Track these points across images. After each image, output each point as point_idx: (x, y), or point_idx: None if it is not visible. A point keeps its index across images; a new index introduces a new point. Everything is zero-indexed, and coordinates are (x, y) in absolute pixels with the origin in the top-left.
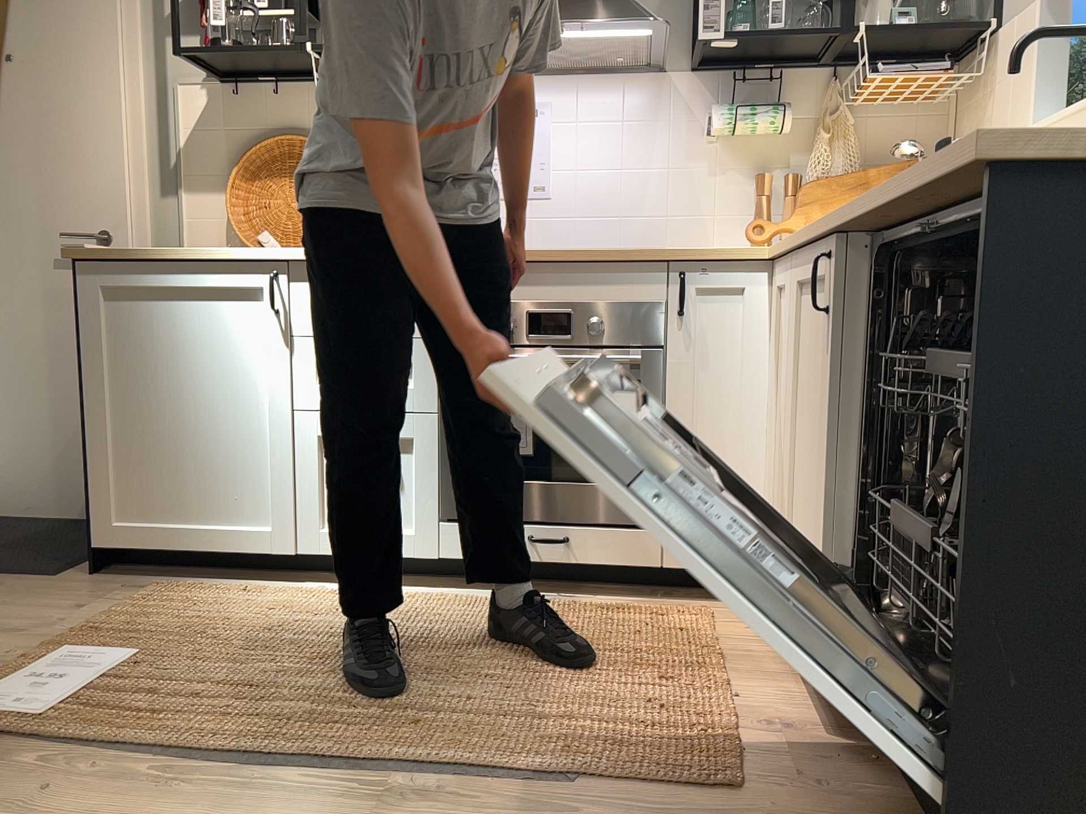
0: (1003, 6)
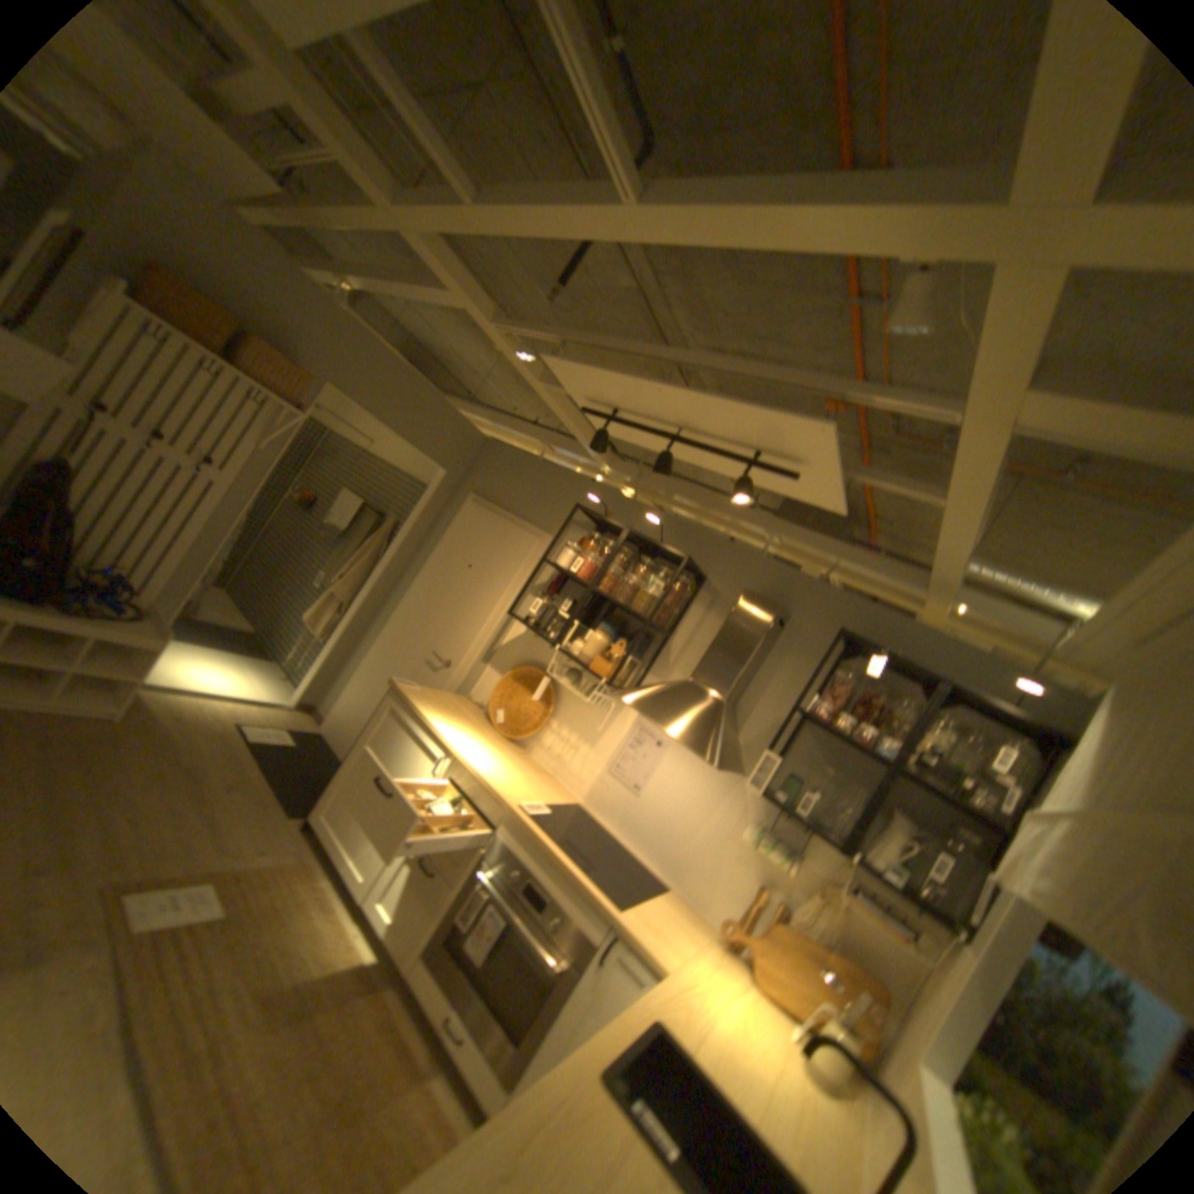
0: (982, 935)
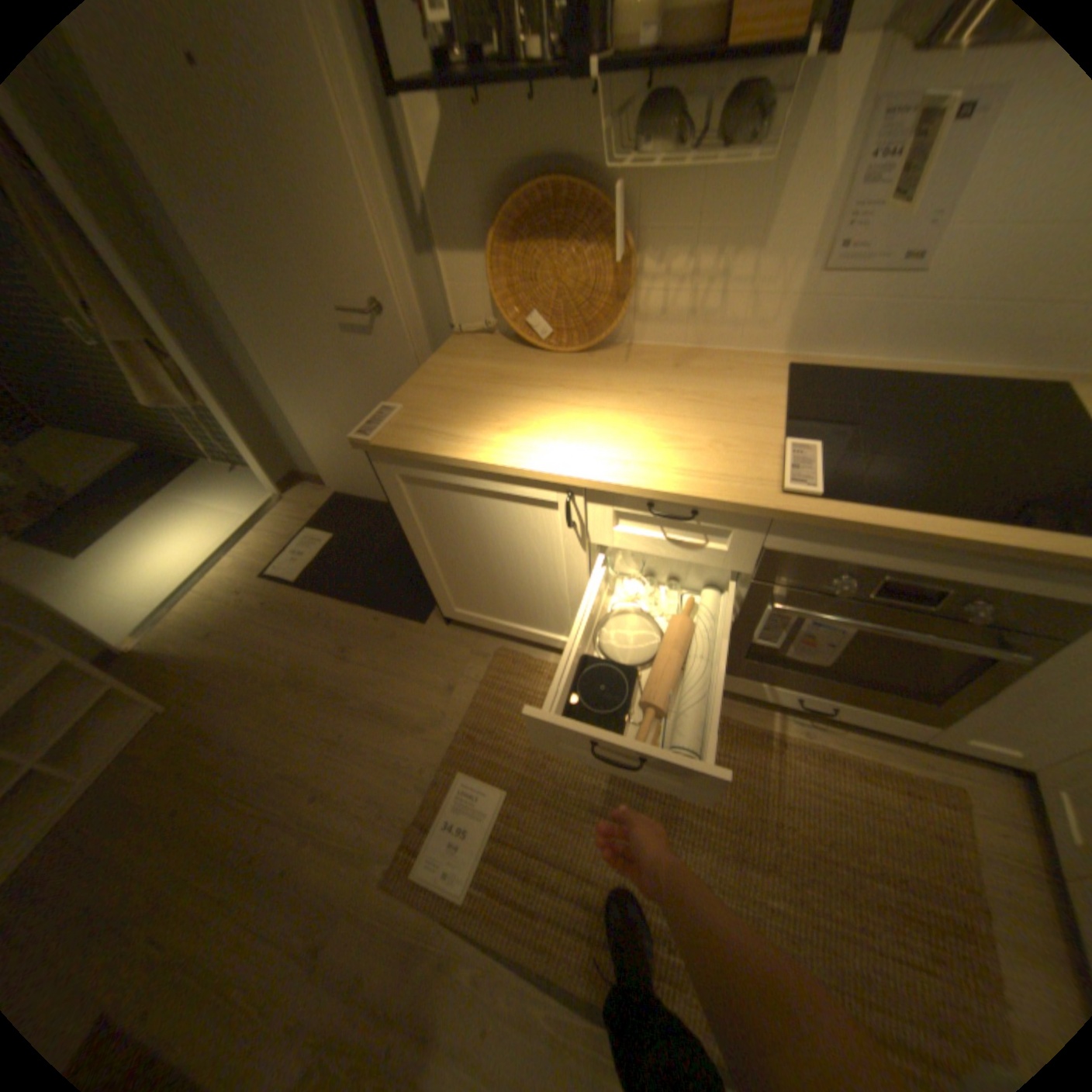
0: None
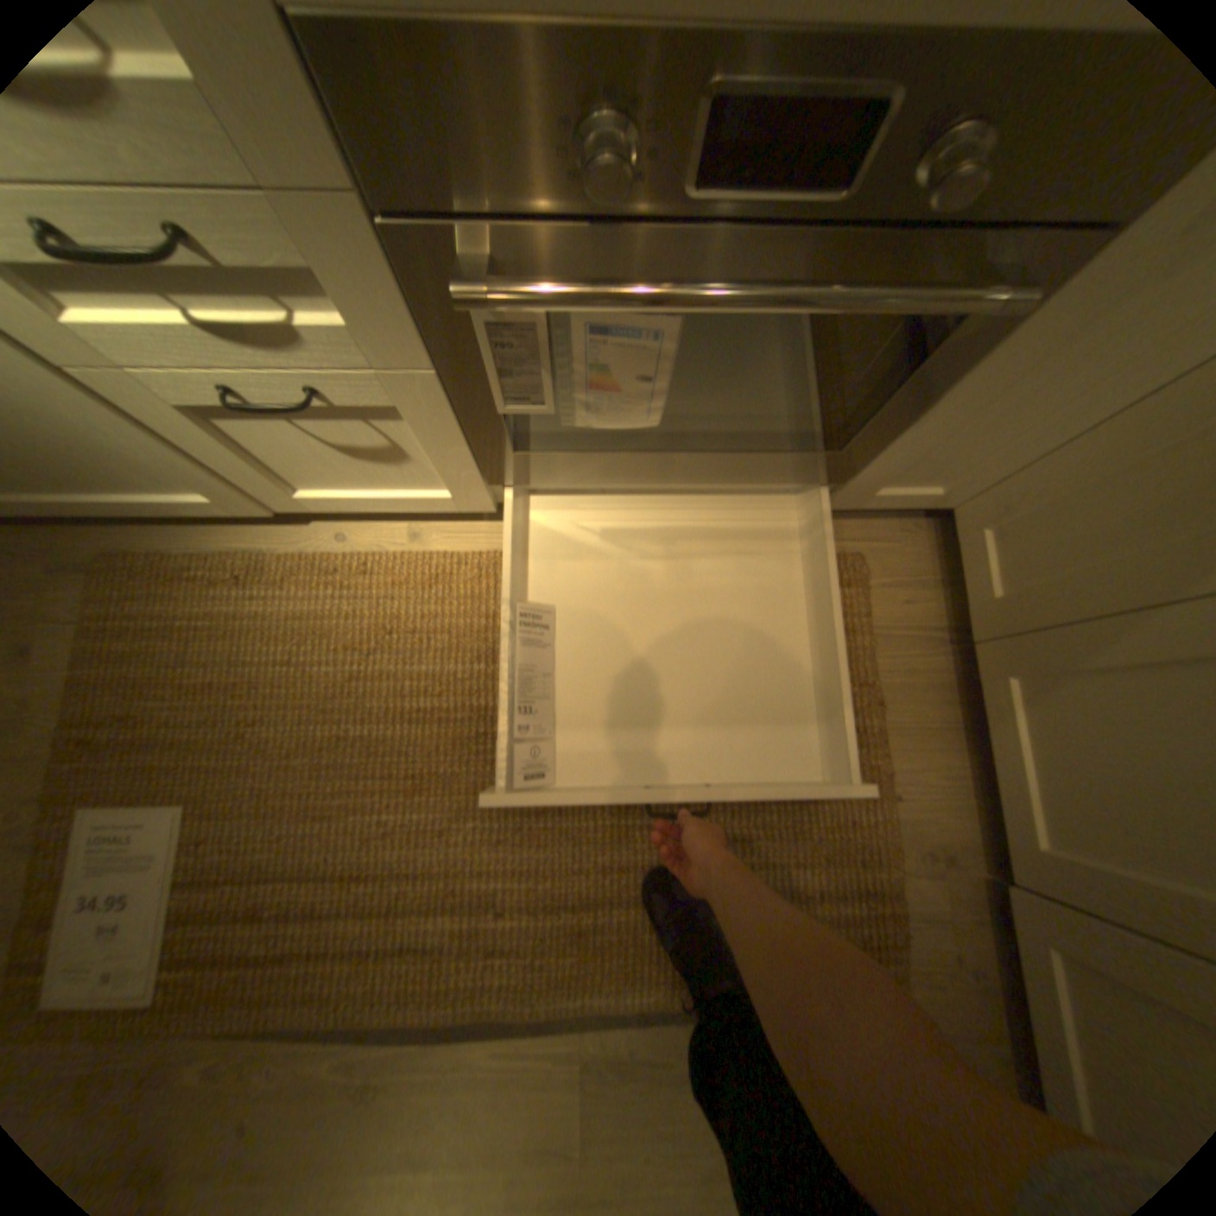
0: None
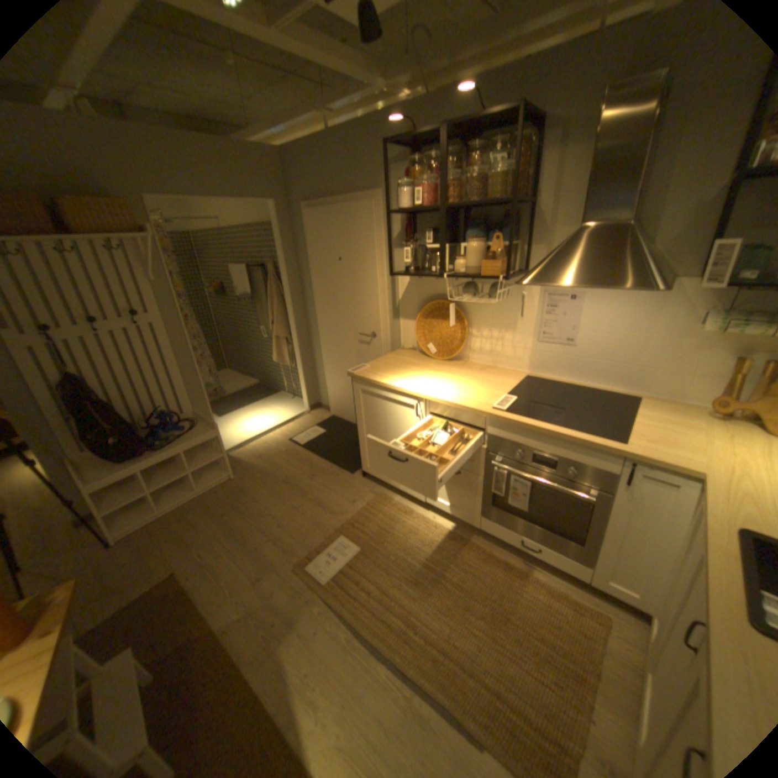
0: None
